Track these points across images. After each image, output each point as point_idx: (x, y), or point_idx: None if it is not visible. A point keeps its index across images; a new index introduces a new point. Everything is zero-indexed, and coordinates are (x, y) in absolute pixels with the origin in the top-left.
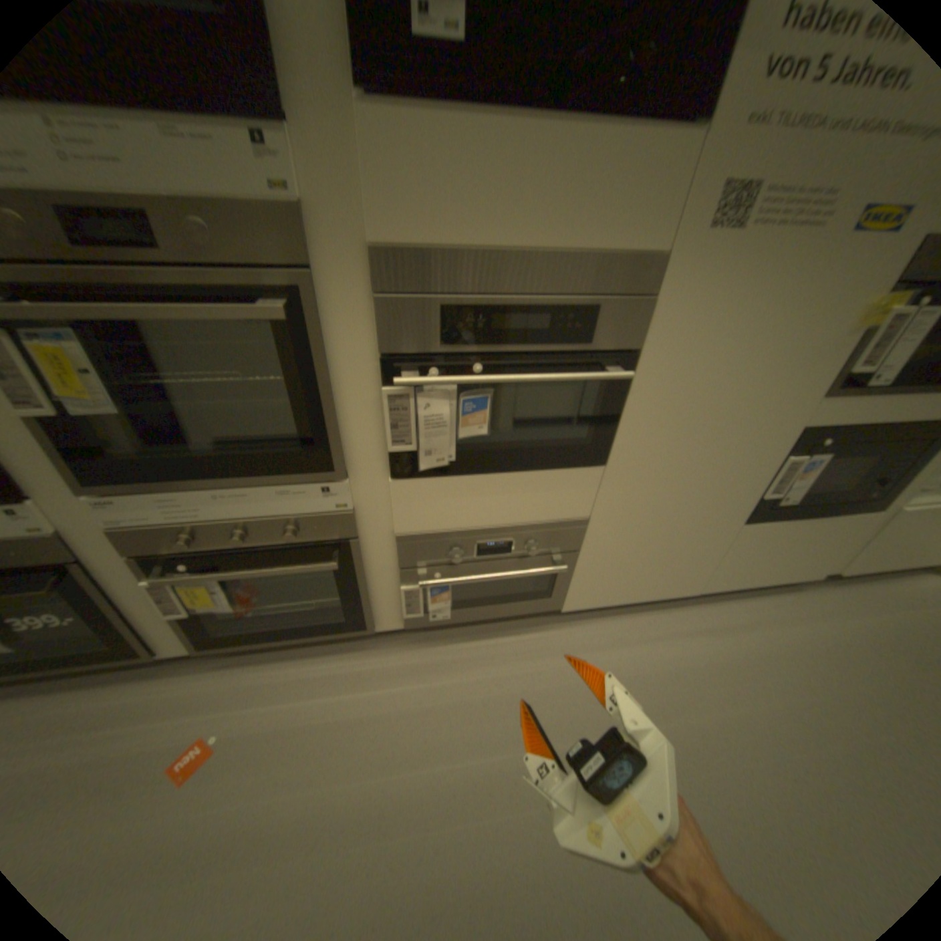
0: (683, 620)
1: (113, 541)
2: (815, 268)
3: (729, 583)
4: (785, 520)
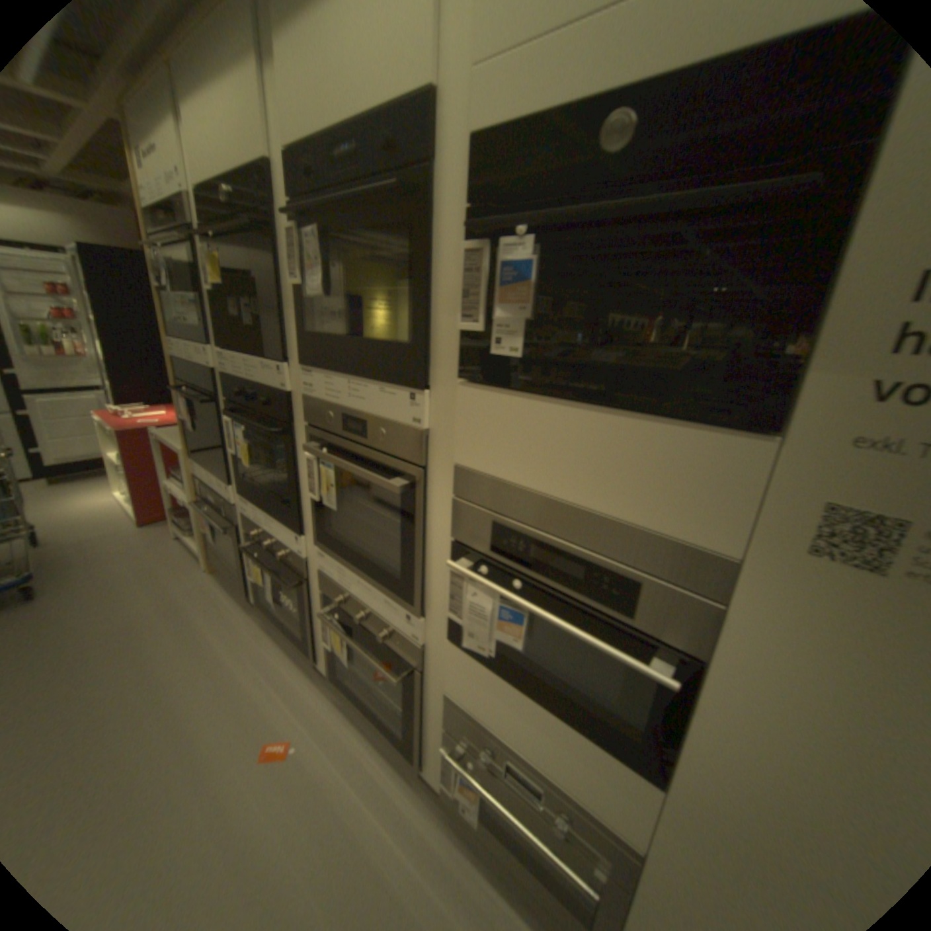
0: None
1: (319, 578)
2: None
3: None
4: None
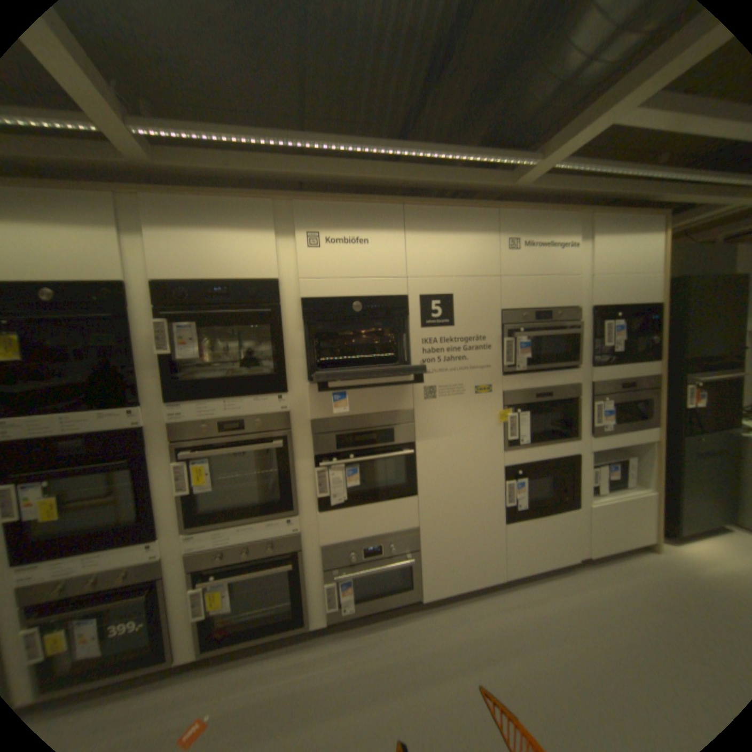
0: (502, 602)
1: (184, 563)
2: (468, 406)
3: (521, 570)
4: (527, 519)
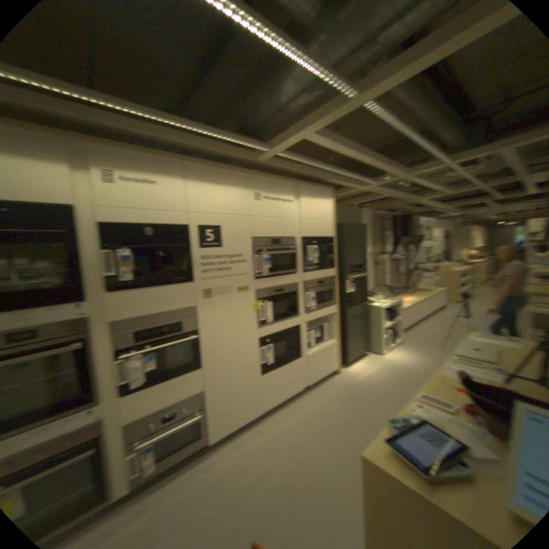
0: (259, 428)
1: None
2: (232, 301)
3: (269, 403)
4: (271, 370)
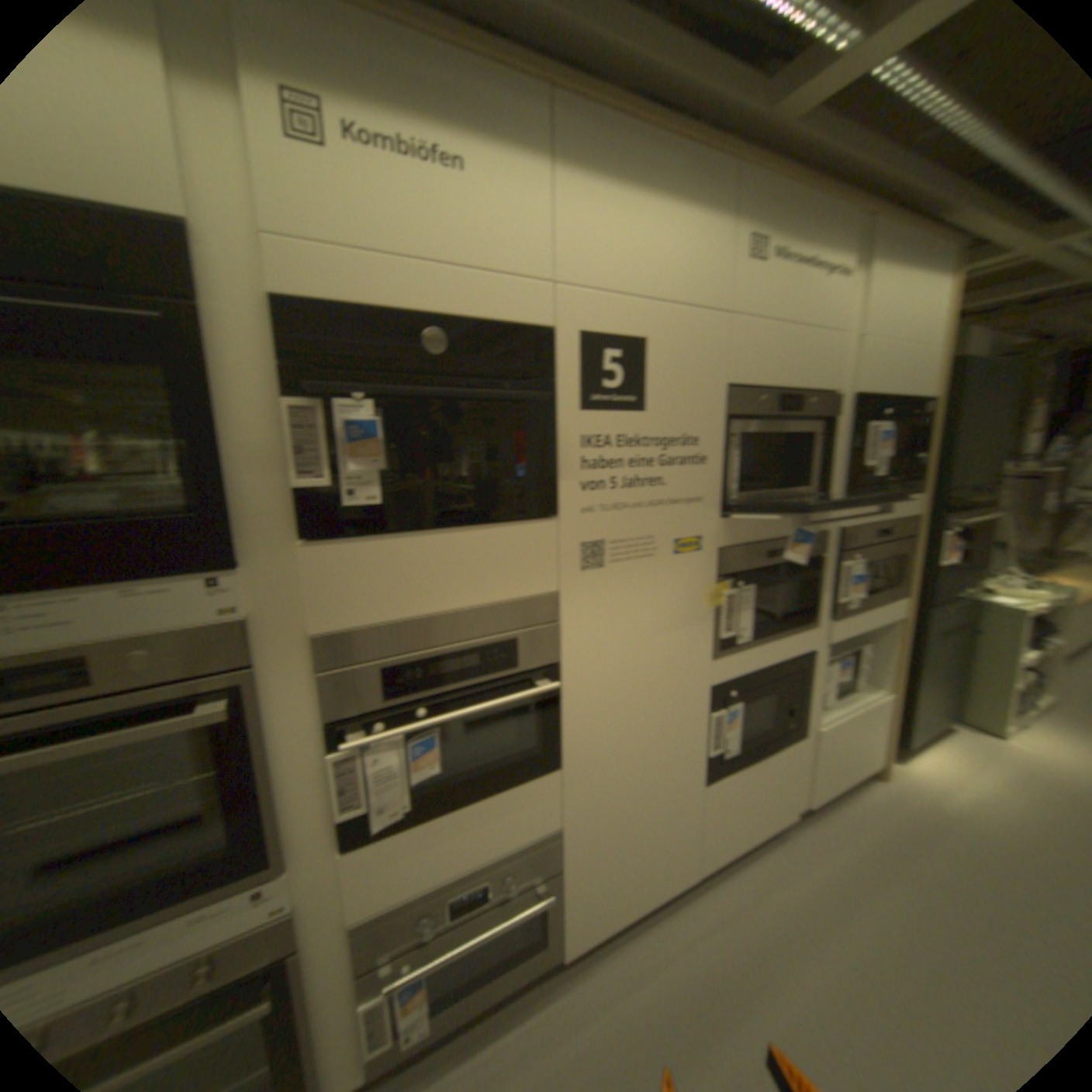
0: (696, 921)
1: None
2: (663, 580)
3: (722, 856)
4: (737, 772)
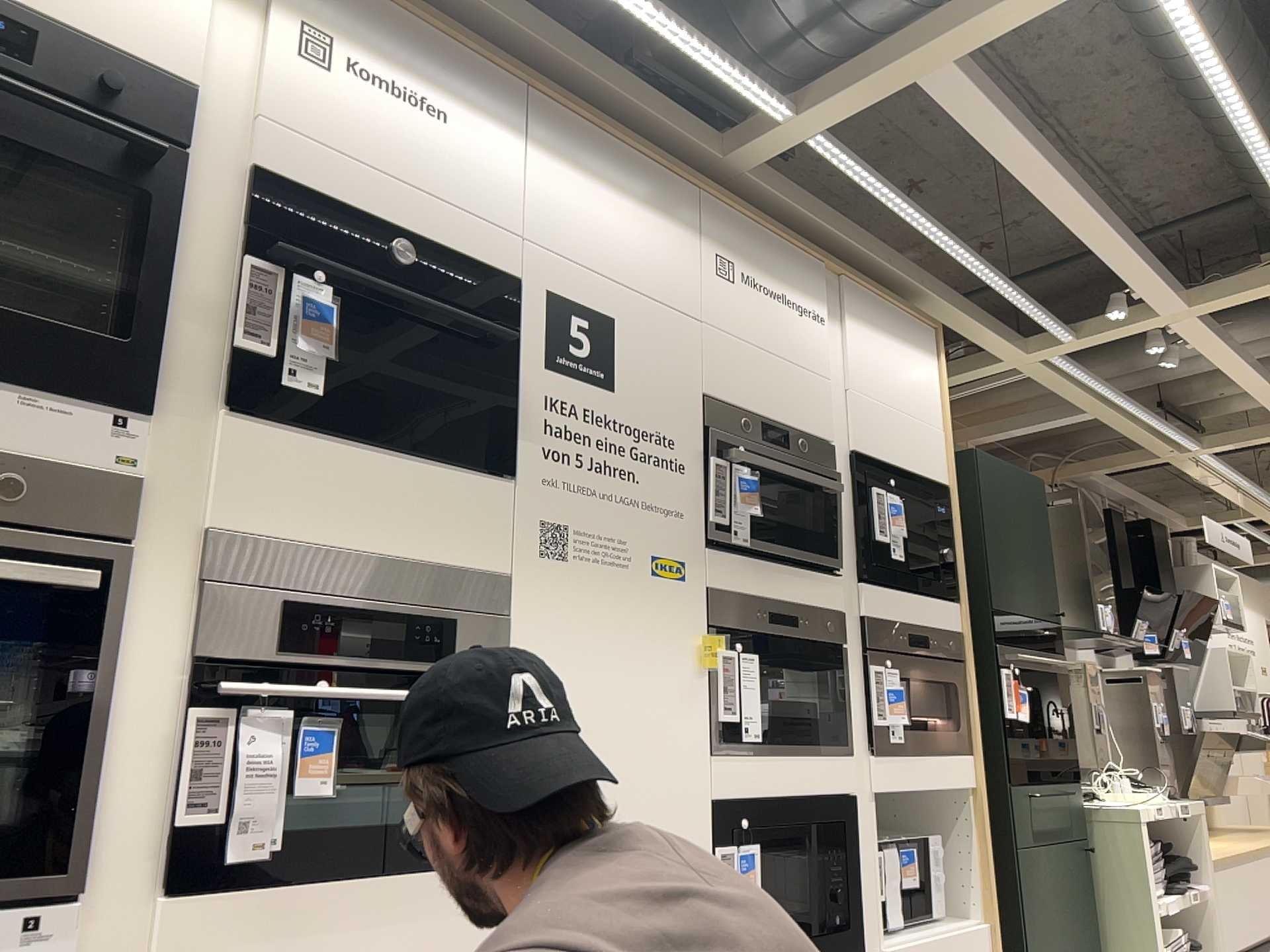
0: None
1: None
2: (639, 605)
3: None
4: None
